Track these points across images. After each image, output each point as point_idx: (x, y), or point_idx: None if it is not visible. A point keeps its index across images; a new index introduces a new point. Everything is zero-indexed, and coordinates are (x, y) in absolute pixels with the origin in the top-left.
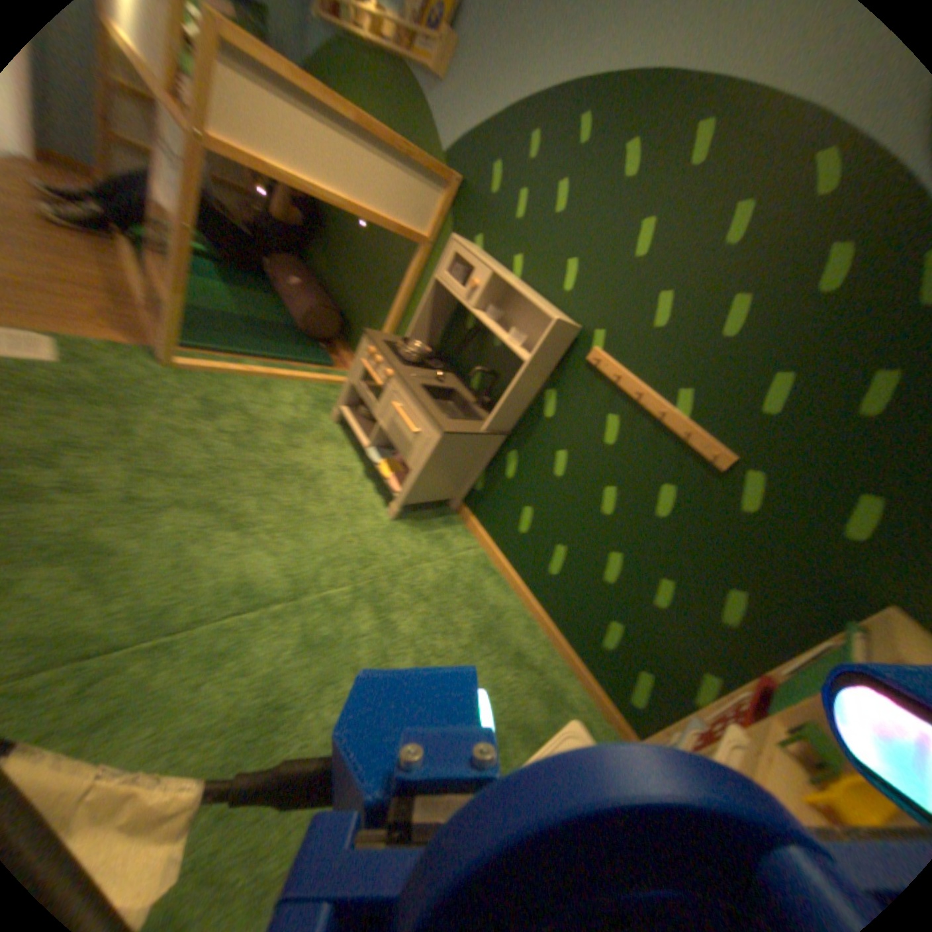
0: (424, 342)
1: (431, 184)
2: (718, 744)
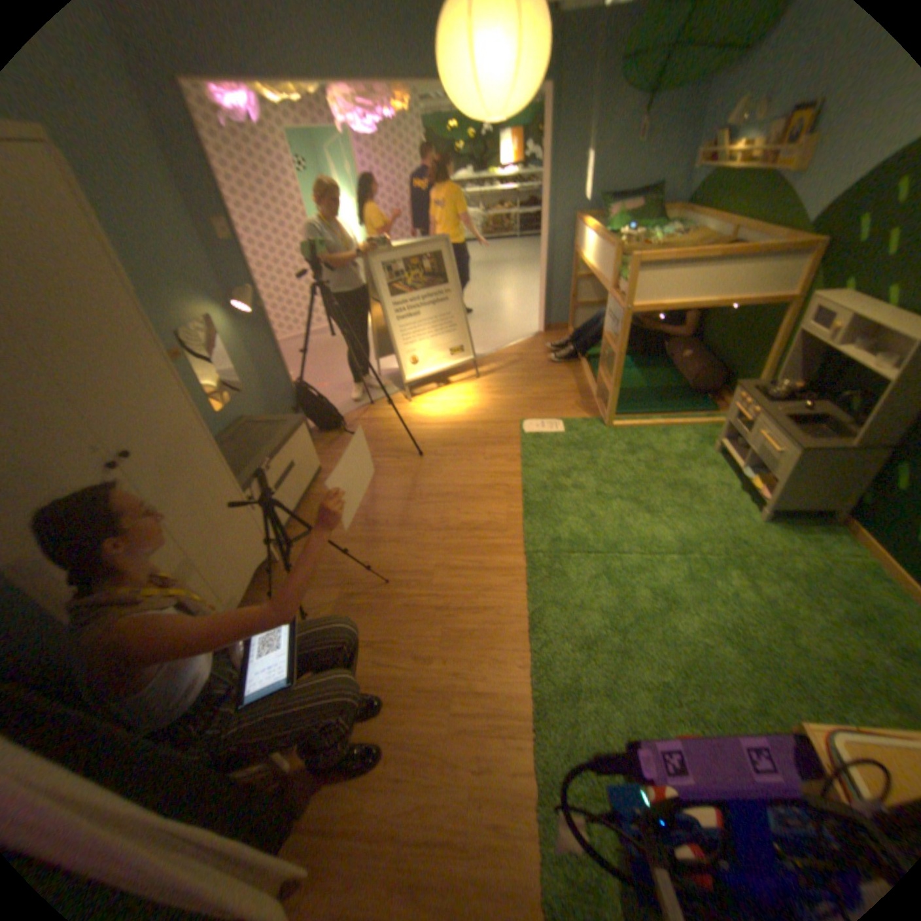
0: (799, 379)
1: (797, 253)
2: None
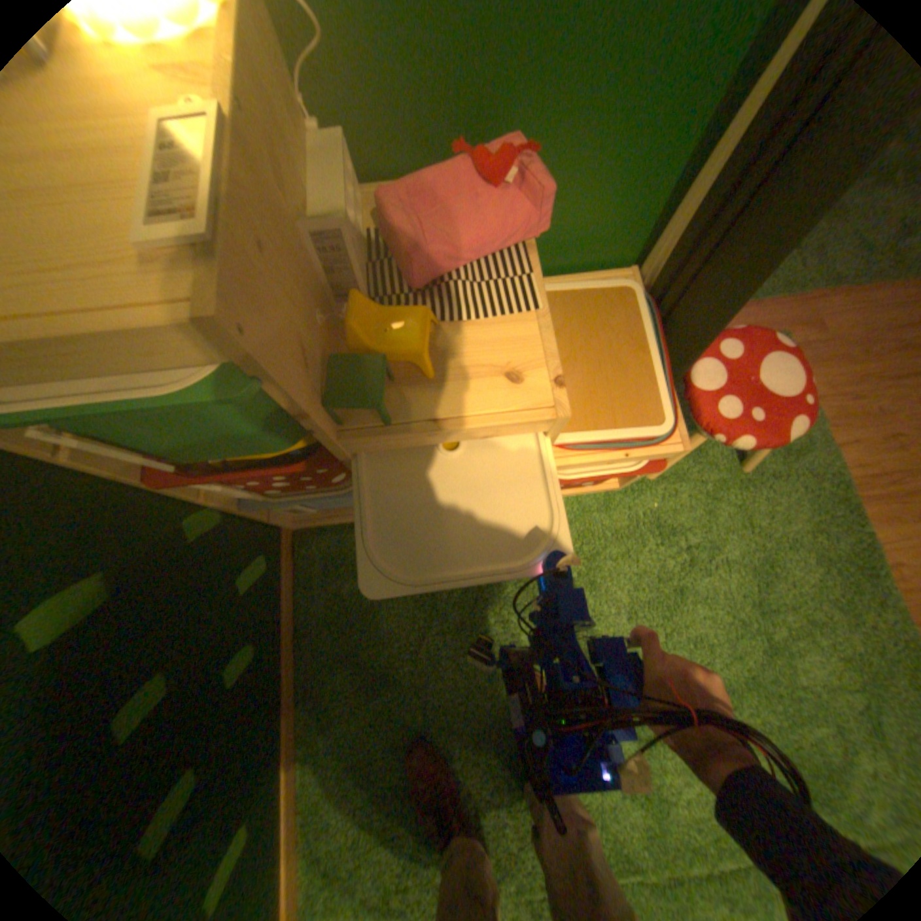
0: None
1: None
2: (335, 470)
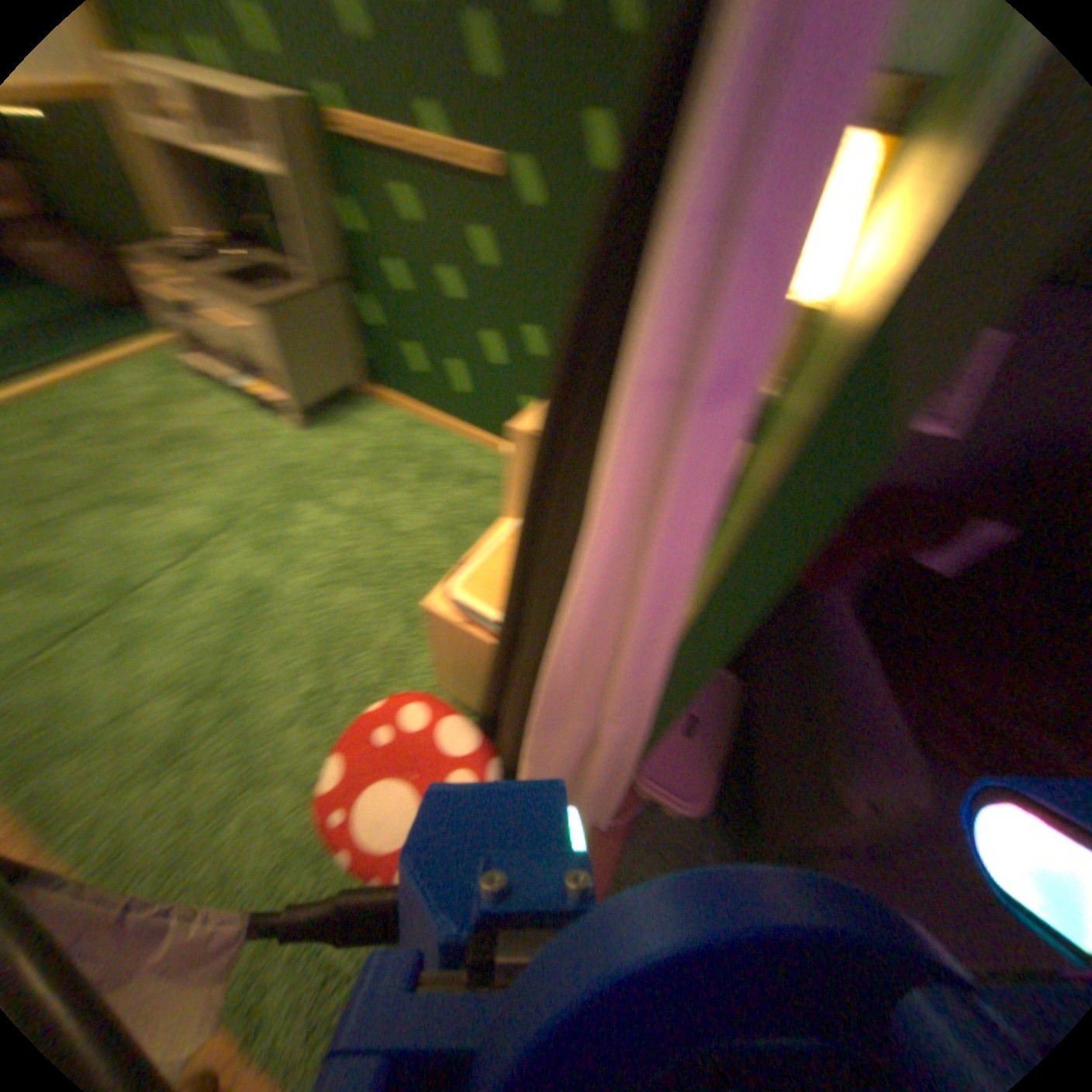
0: (204, 229)
1: None
2: None
